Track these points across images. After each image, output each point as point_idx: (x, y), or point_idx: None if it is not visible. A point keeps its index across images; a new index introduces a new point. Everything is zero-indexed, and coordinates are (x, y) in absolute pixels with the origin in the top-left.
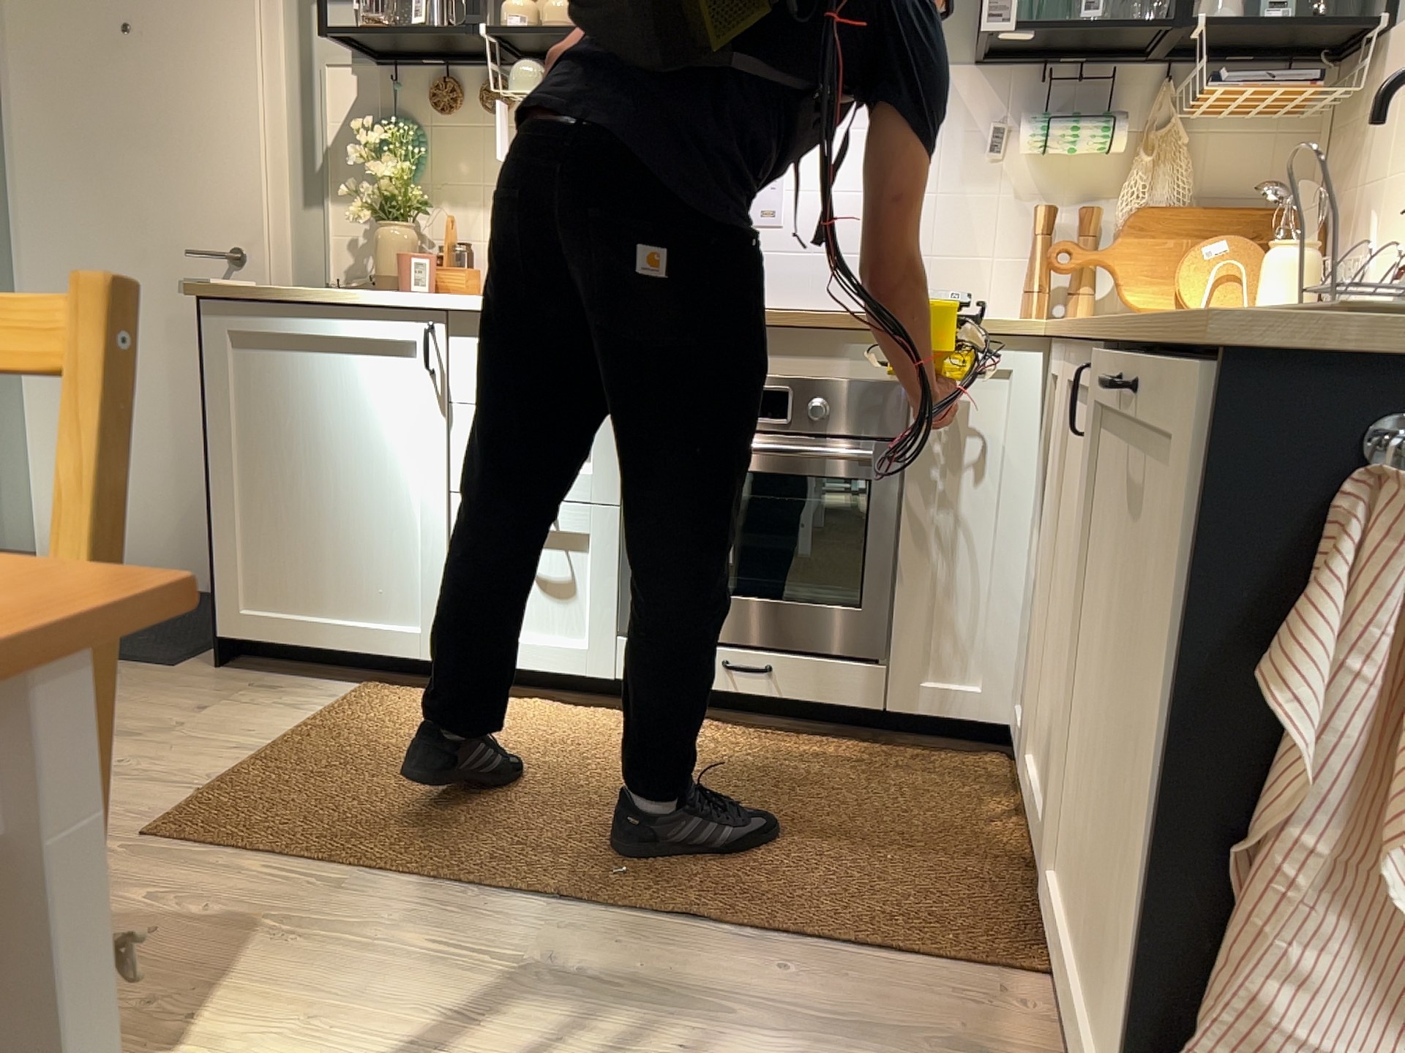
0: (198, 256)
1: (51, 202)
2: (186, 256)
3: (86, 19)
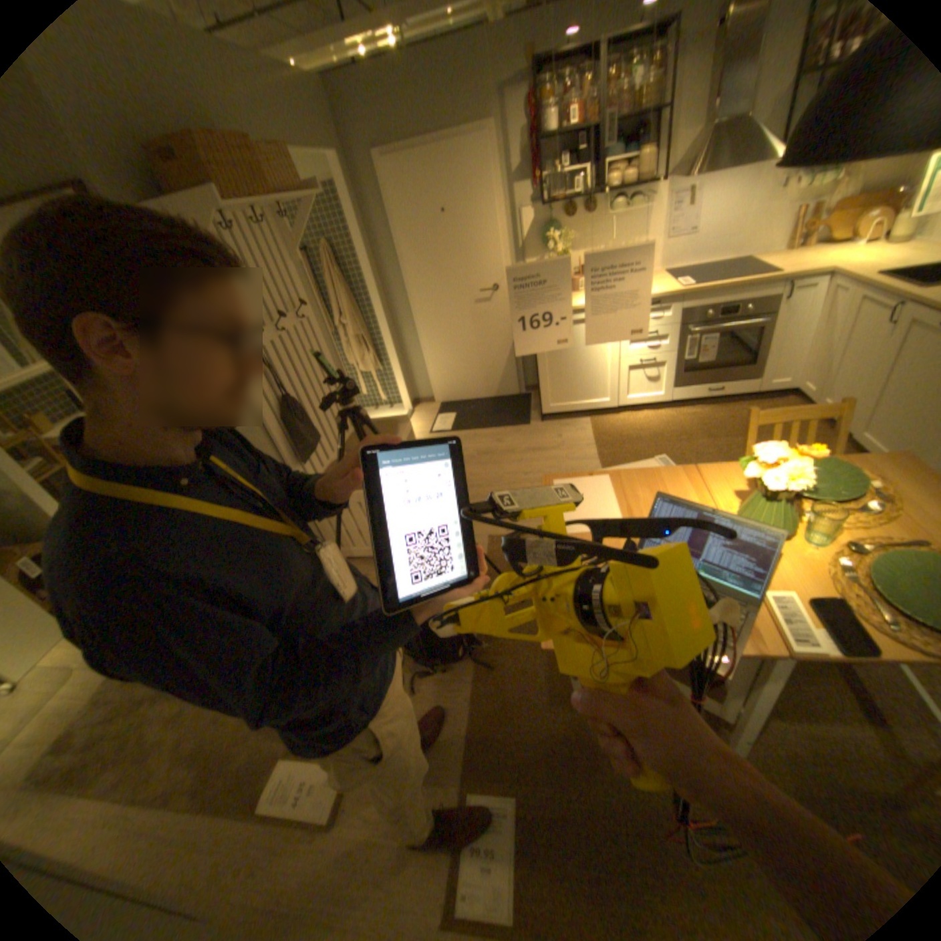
0: (487, 291)
1: (424, 283)
2: (482, 293)
3: (427, 210)
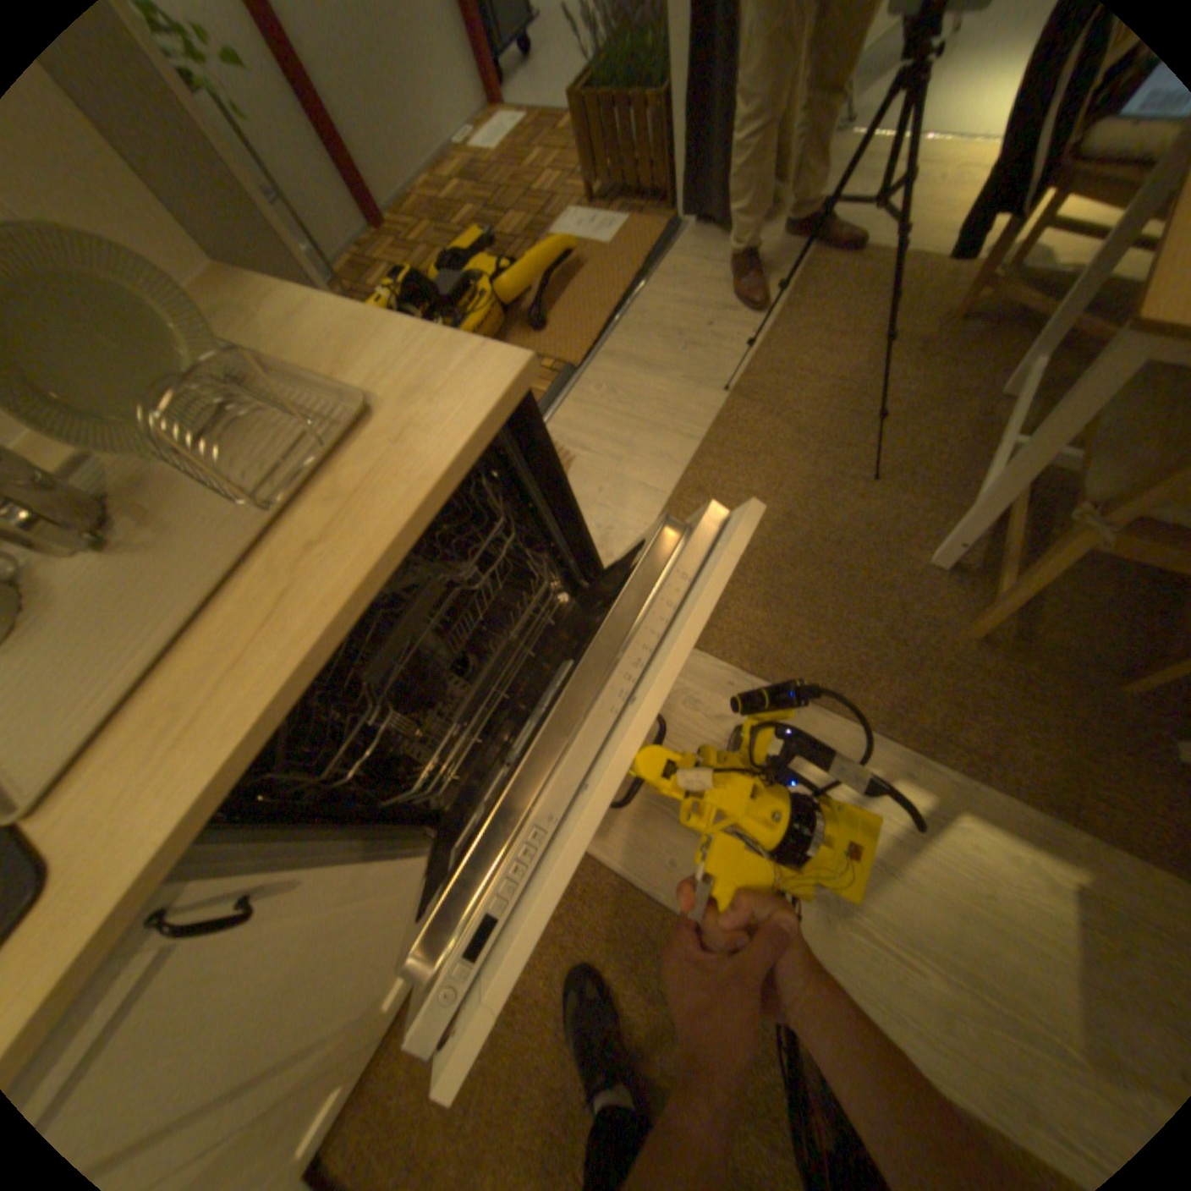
0: None
1: None
2: None
3: None
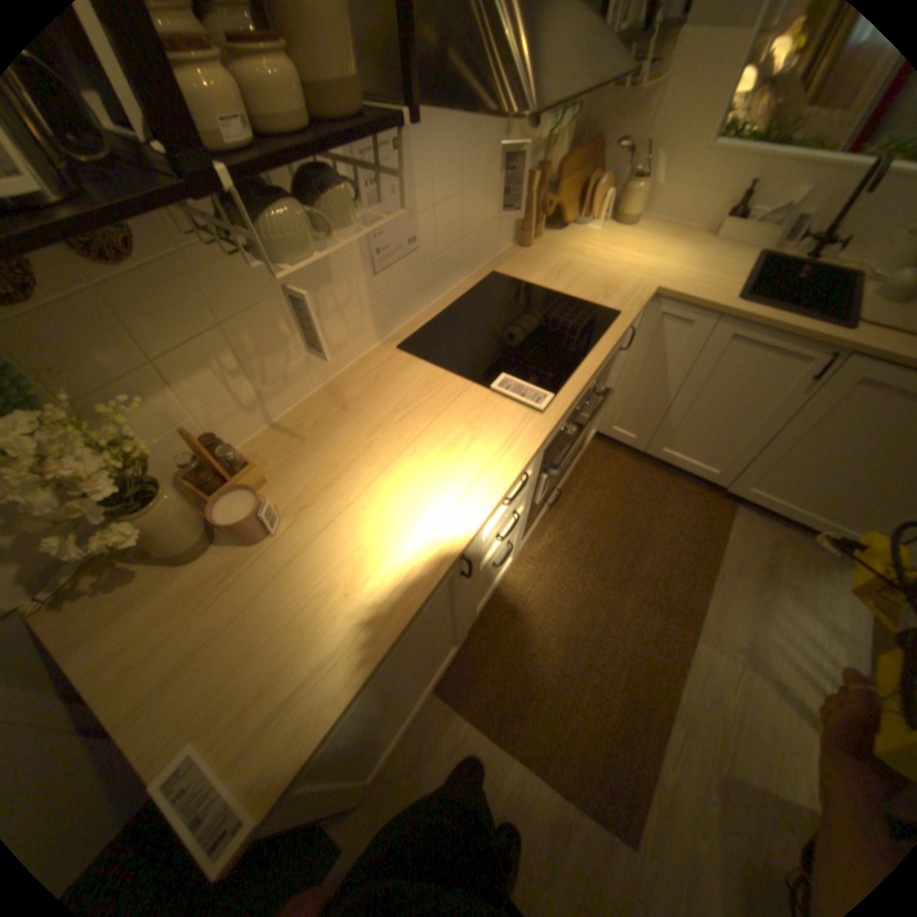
0: None
1: None
2: None
3: None
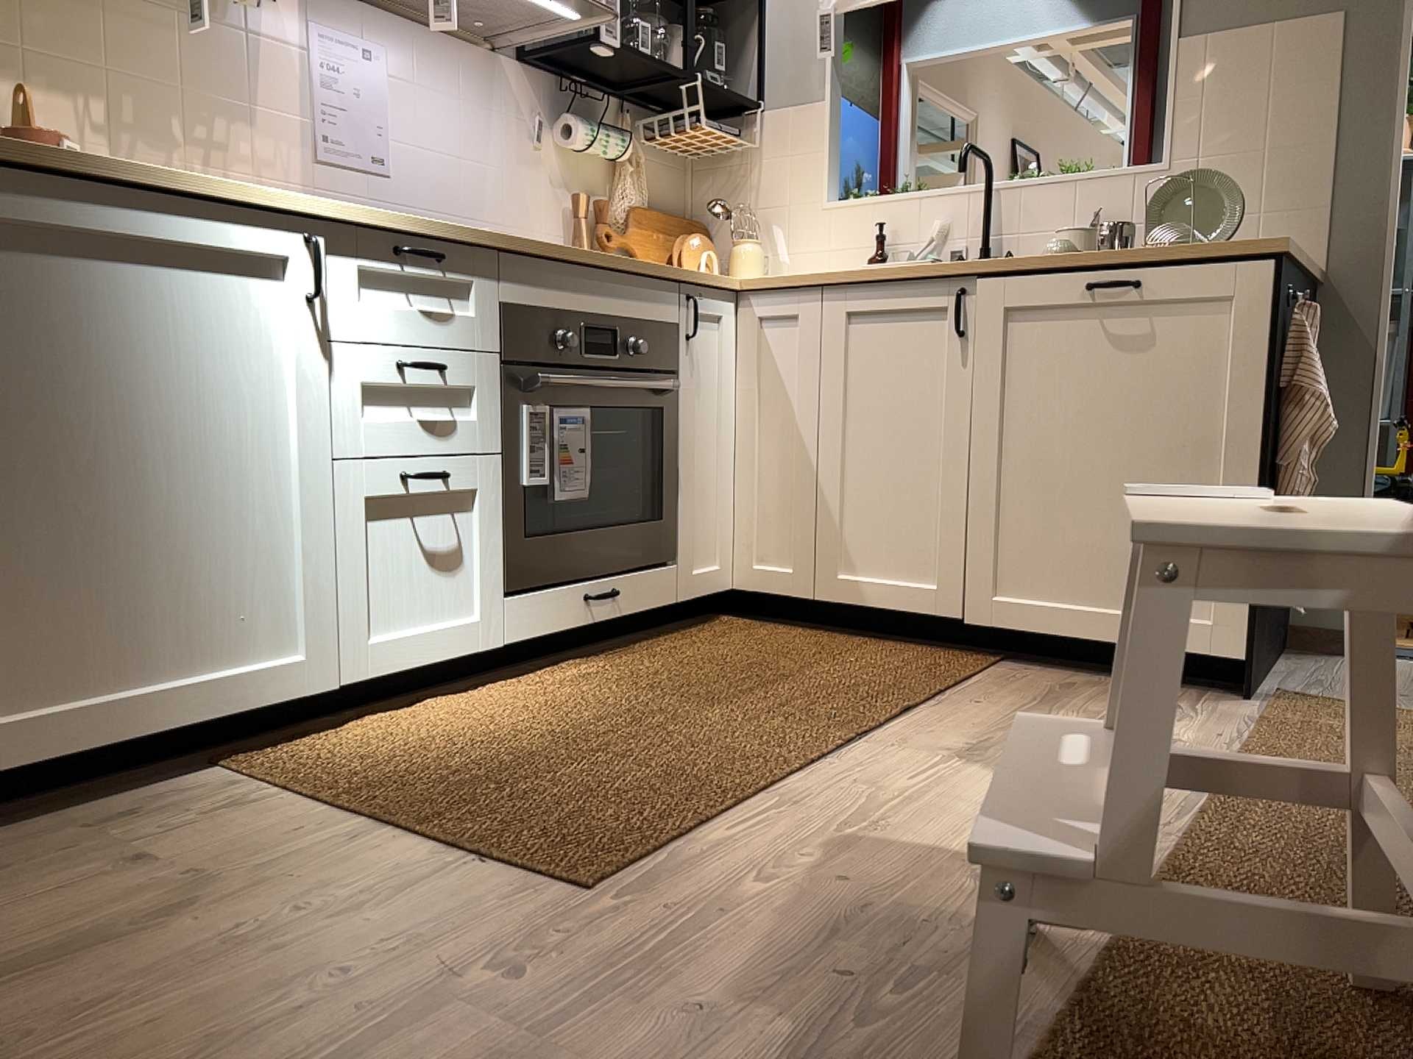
0: None
1: None
2: None
3: None
